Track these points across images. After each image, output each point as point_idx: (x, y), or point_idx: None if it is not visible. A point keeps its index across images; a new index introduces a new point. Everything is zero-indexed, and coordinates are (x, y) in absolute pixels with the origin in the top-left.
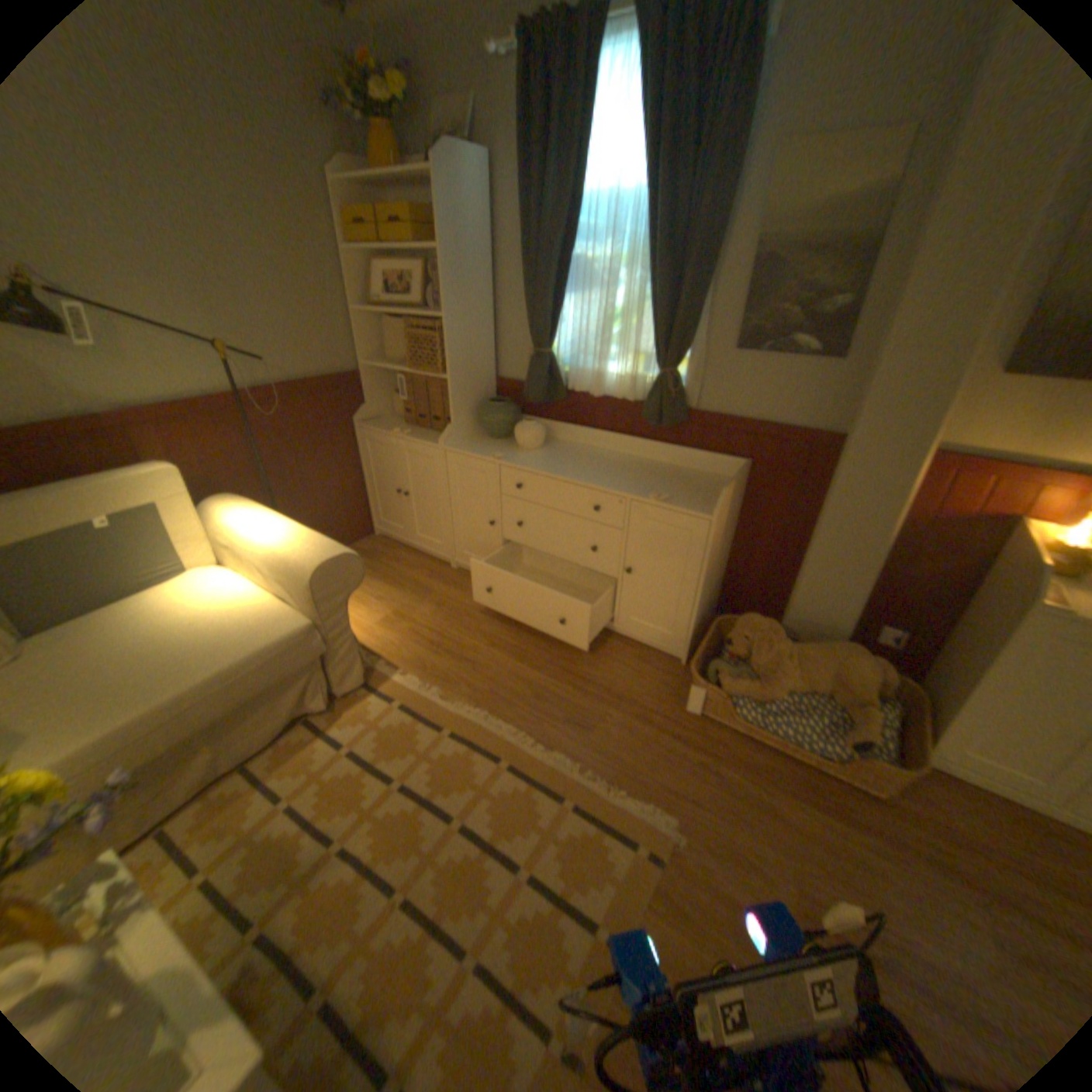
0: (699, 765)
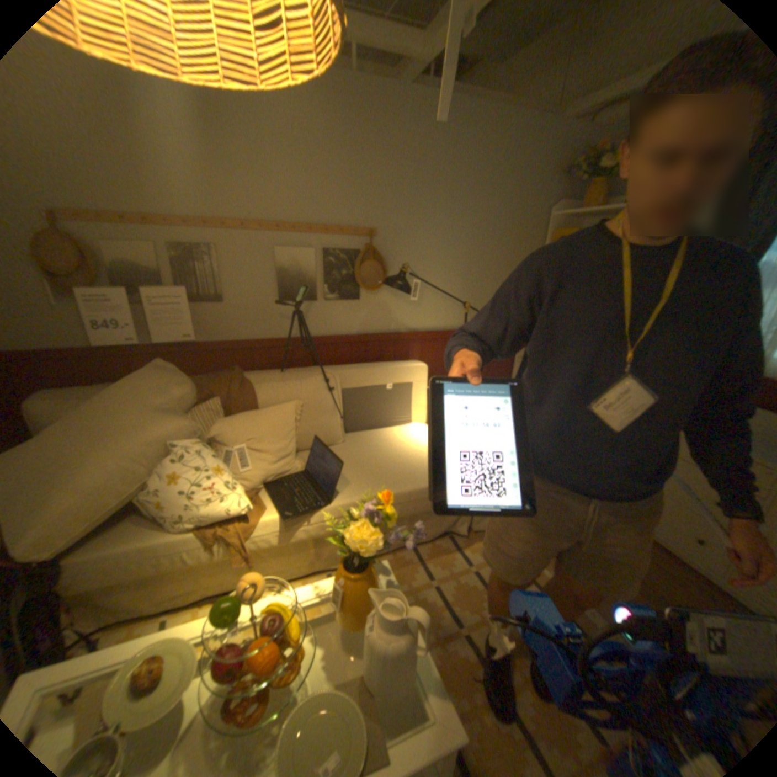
0: None
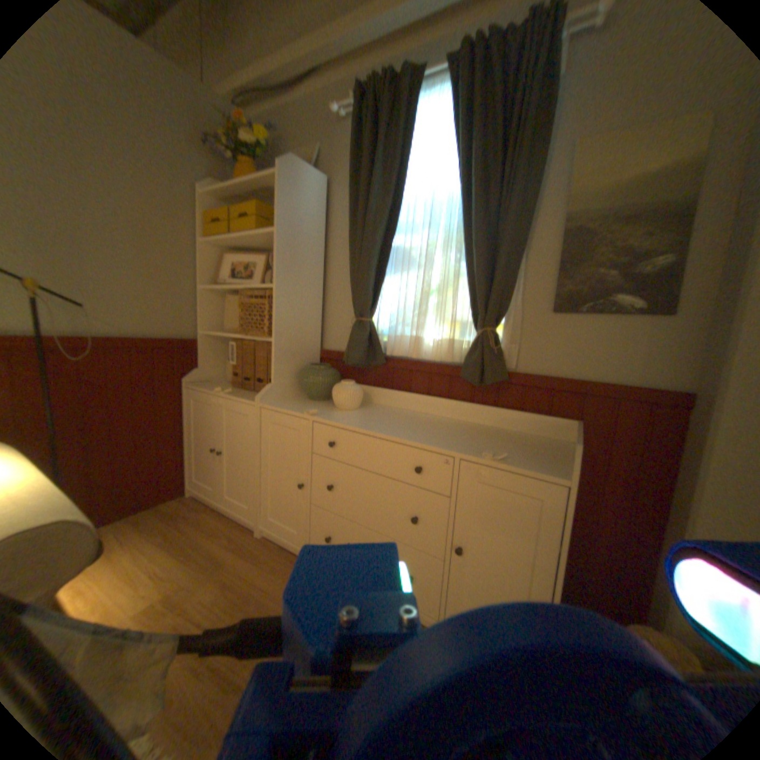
0: None
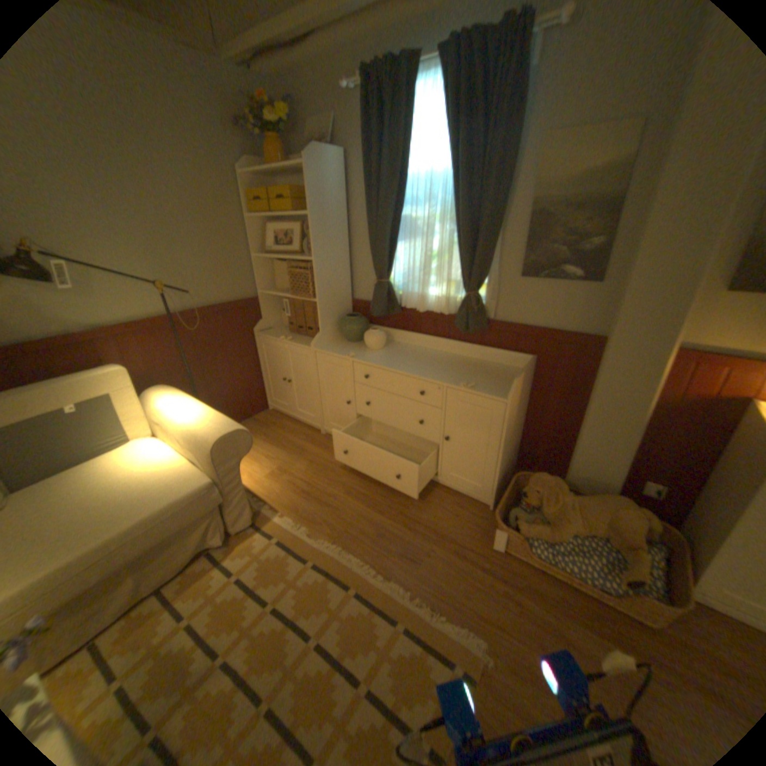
0: (504, 595)
